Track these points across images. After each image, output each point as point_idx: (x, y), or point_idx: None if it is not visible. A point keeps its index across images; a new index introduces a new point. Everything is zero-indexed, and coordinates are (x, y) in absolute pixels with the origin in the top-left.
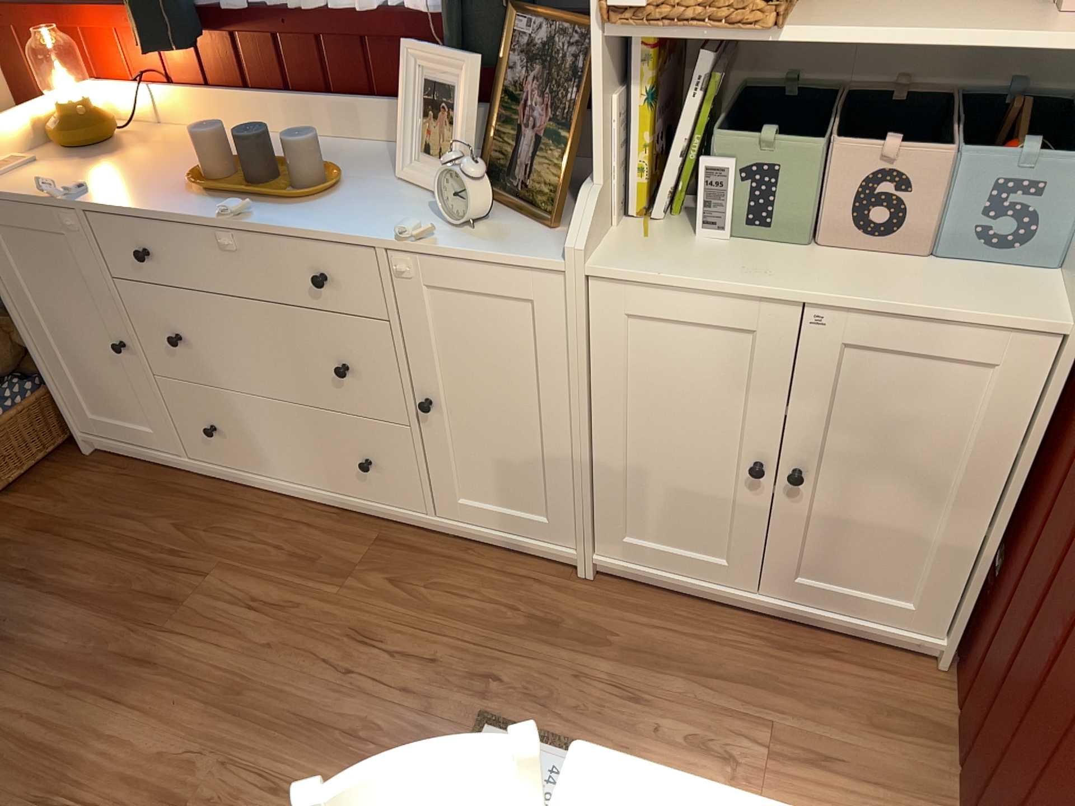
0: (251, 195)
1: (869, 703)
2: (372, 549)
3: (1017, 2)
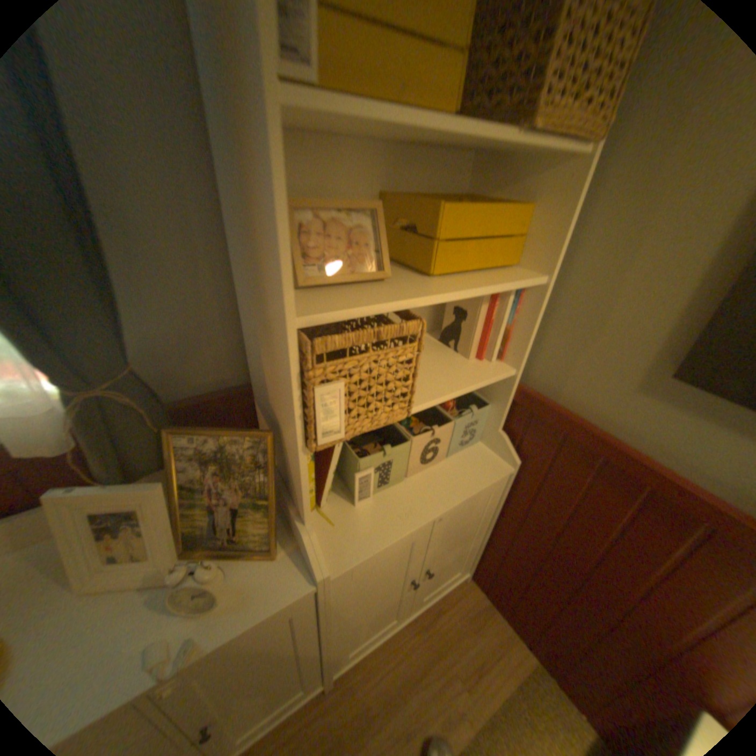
0: None
1: (467, 626)
2: None
3: (443, 355)
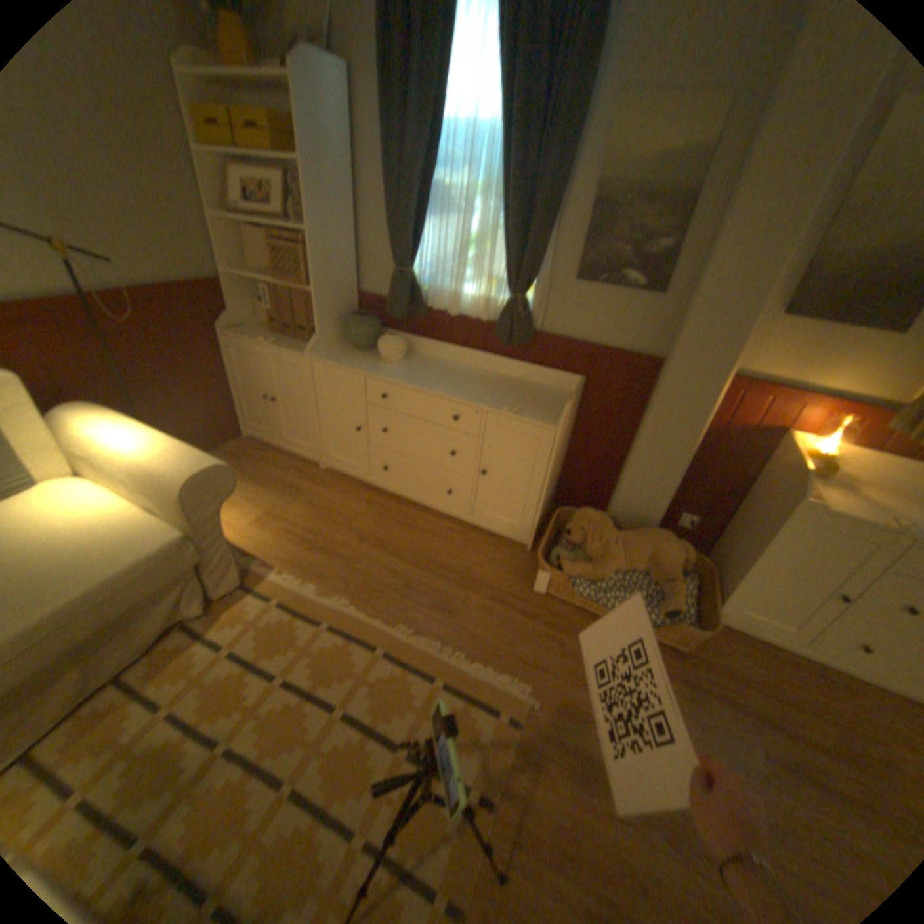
0: None
1: None
2: None
3: None
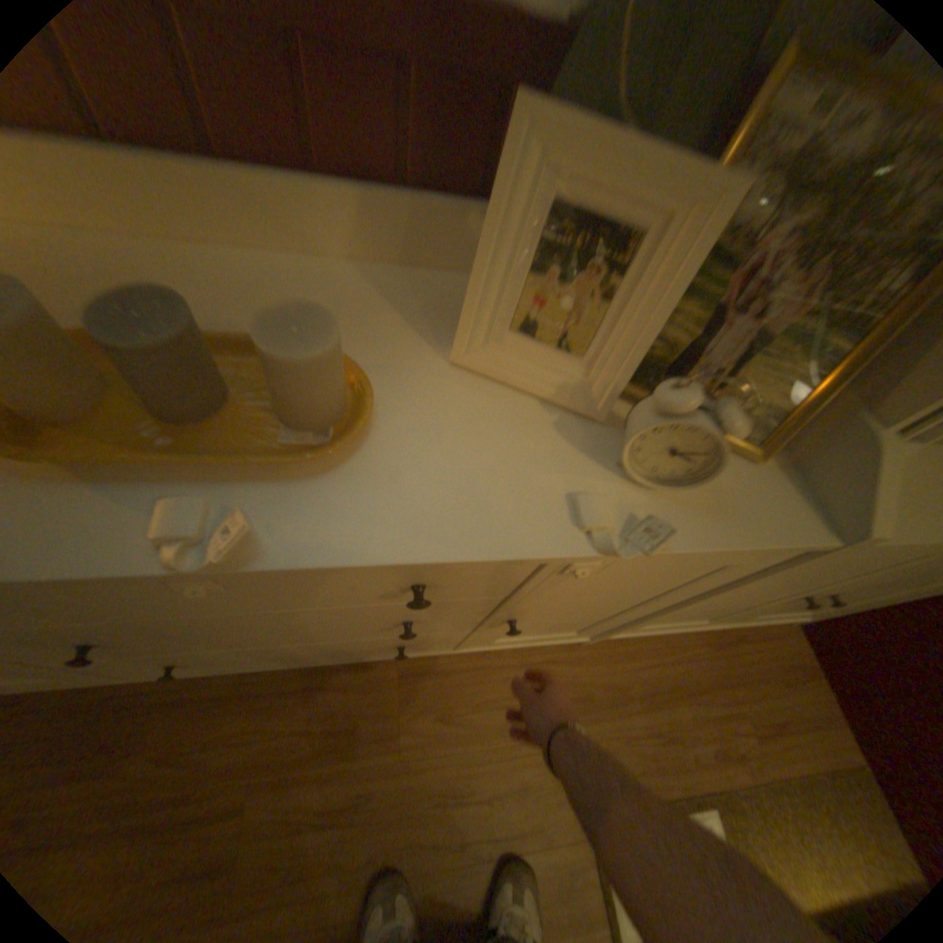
0: (201, 460)
1: (777, 673)
2: (402, 693)
3: None
